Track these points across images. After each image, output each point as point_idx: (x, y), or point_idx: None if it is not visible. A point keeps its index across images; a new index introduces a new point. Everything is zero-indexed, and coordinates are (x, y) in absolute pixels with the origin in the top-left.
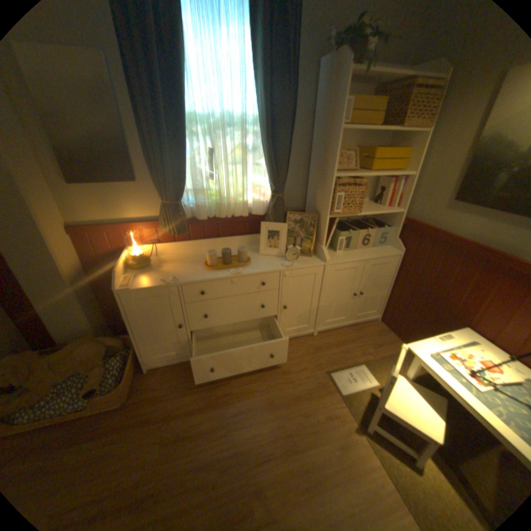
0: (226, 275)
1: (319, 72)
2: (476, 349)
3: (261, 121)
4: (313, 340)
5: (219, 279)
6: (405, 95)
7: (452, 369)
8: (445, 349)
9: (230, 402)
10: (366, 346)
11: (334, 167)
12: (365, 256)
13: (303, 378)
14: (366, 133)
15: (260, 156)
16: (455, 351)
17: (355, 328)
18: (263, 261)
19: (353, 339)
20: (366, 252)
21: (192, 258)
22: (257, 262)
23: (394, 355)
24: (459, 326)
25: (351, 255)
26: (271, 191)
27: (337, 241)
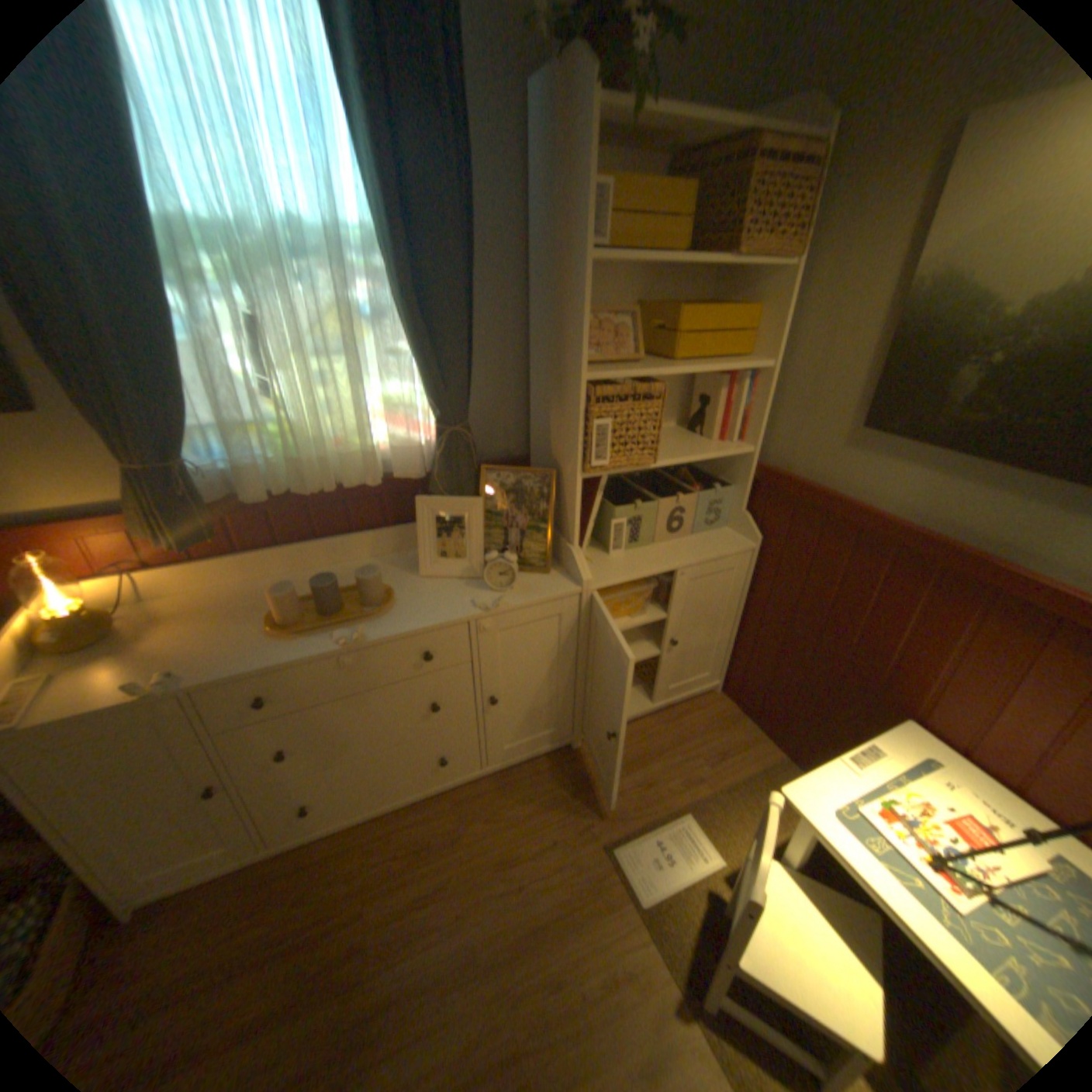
0: (322, 650)
1: (530, 116)
2: (935, 782)
3: (383, 242)
4: (572, 761)
5: (302, 661)
6: (737, 178)
7: (889, 850)
8: (867, 790)
9: (358, 977)
10: (692, 762)
11: (580, 358)
12: (676, 560)
13: (549, 873)
14: (657, 272)
15: (395, 331)
16: (891, 795)
17: (668, 718)
18: (429, 596)
19: (664, 747)
20: (678, 550)
21: (238, 603)
22: (412, 600)
23: (754, 779)
24: (891, 714)
25: (643, 559)
26: (440, 416)
27: (610, 528)
